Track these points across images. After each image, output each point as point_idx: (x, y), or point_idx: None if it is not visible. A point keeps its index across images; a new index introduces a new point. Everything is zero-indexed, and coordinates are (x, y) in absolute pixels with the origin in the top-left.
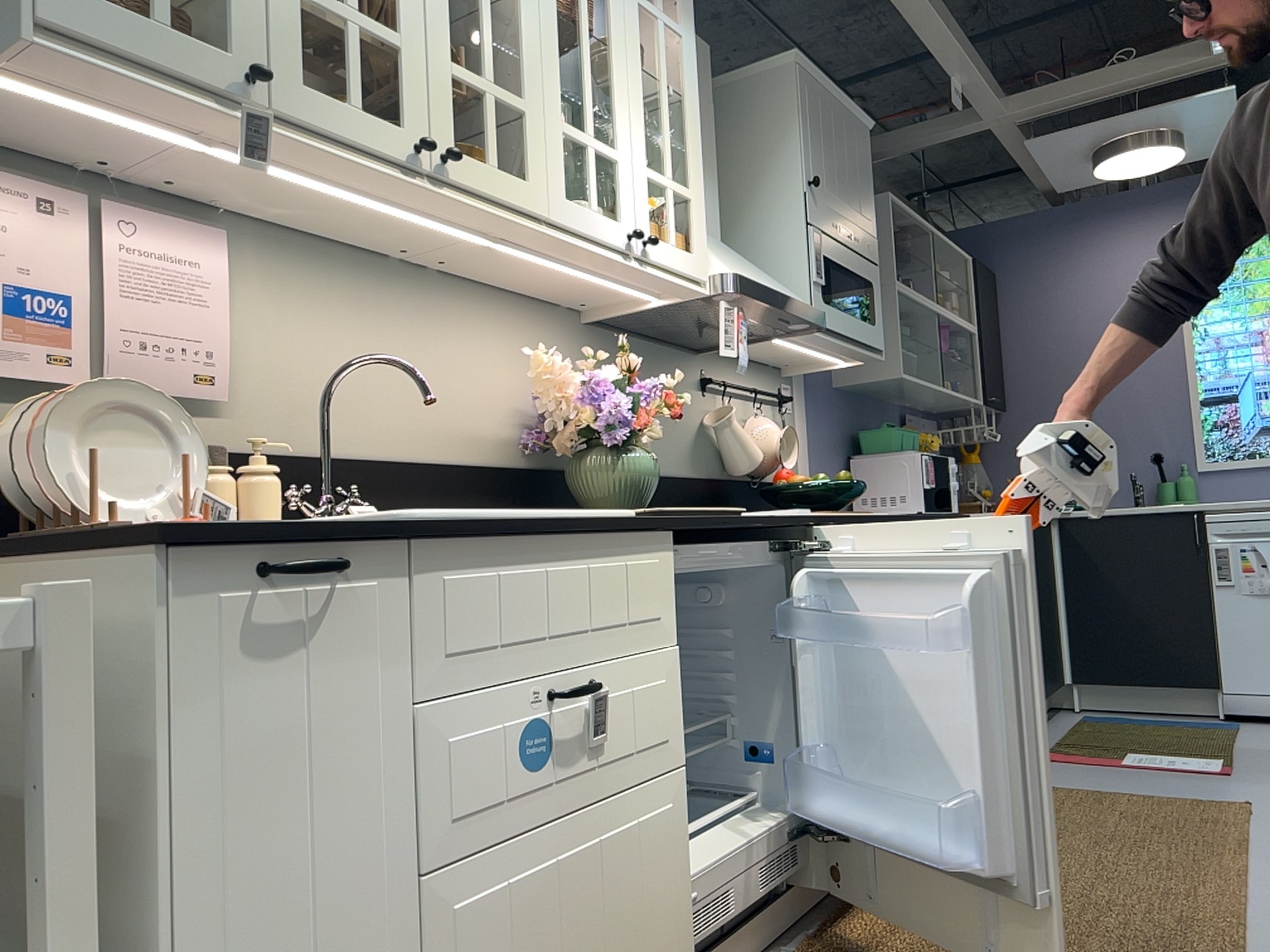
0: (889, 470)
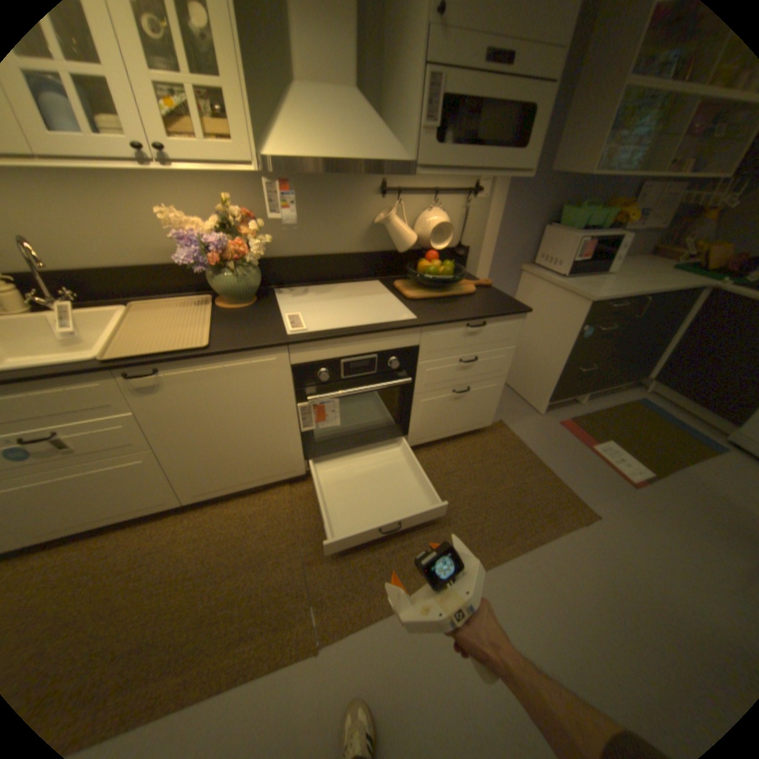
0: (562, 240)
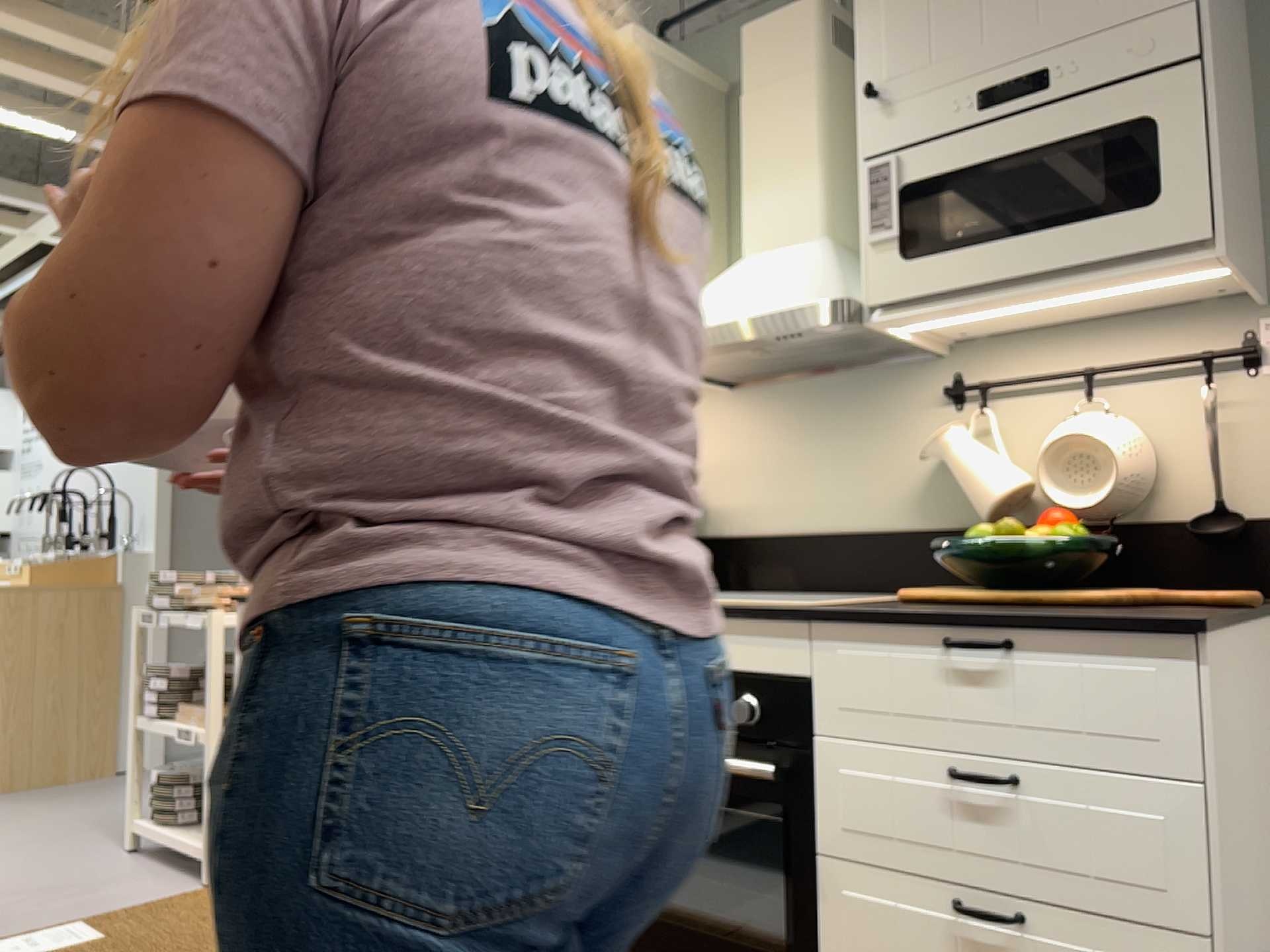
0: None
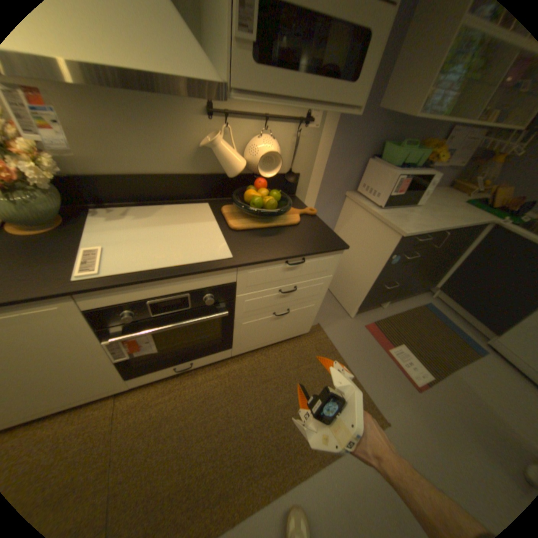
0: (382, 174)
